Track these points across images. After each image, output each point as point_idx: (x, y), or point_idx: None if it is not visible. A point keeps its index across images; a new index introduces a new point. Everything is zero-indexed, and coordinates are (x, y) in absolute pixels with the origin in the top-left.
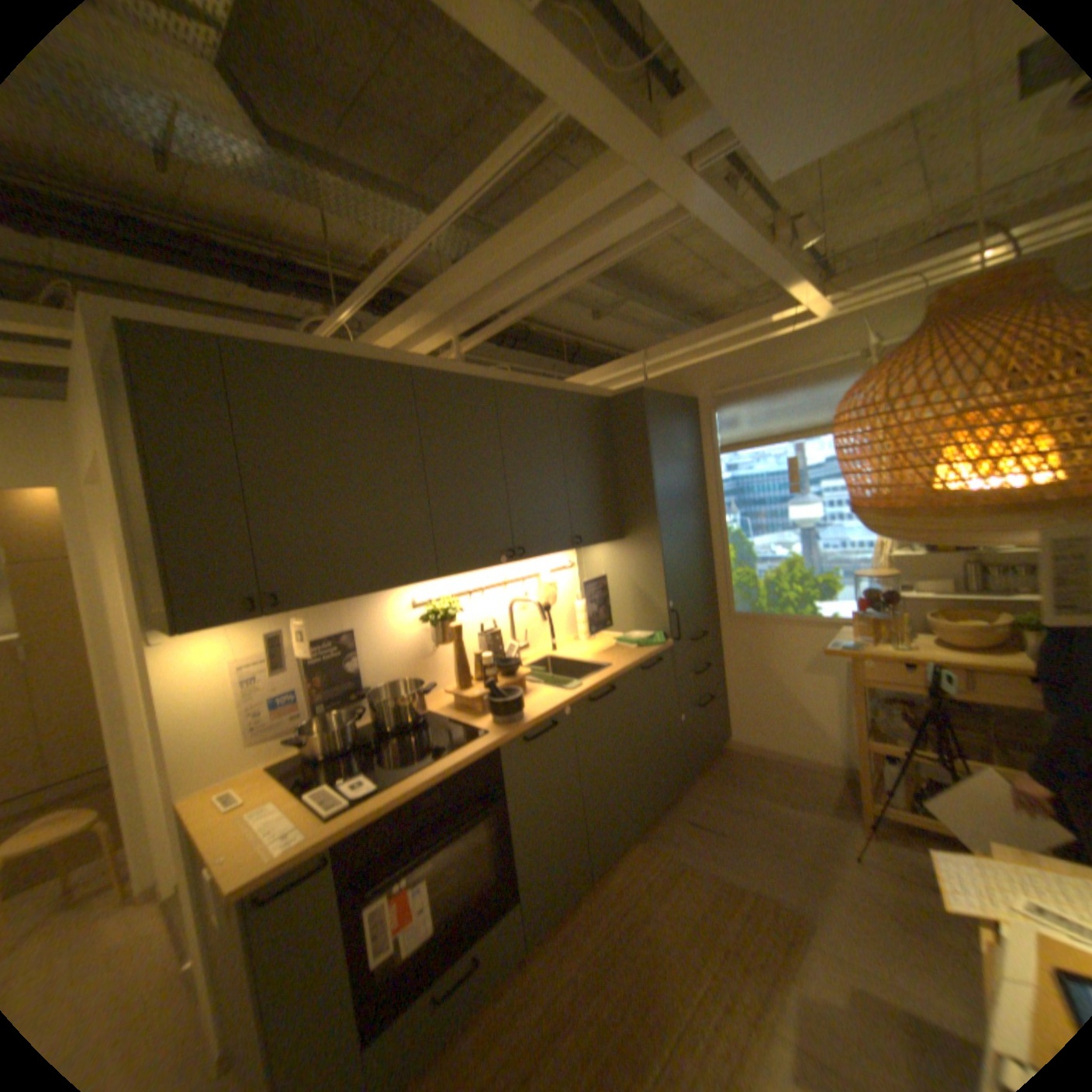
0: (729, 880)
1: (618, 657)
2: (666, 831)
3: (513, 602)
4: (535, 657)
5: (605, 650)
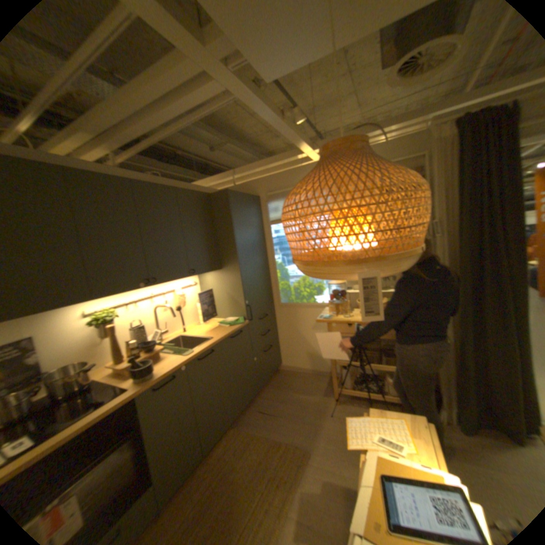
0: (274, 438)
1: (217, 333)
2: (246, 418)
3: (156, 307)
4: (172, 337)
5: (212, 329)
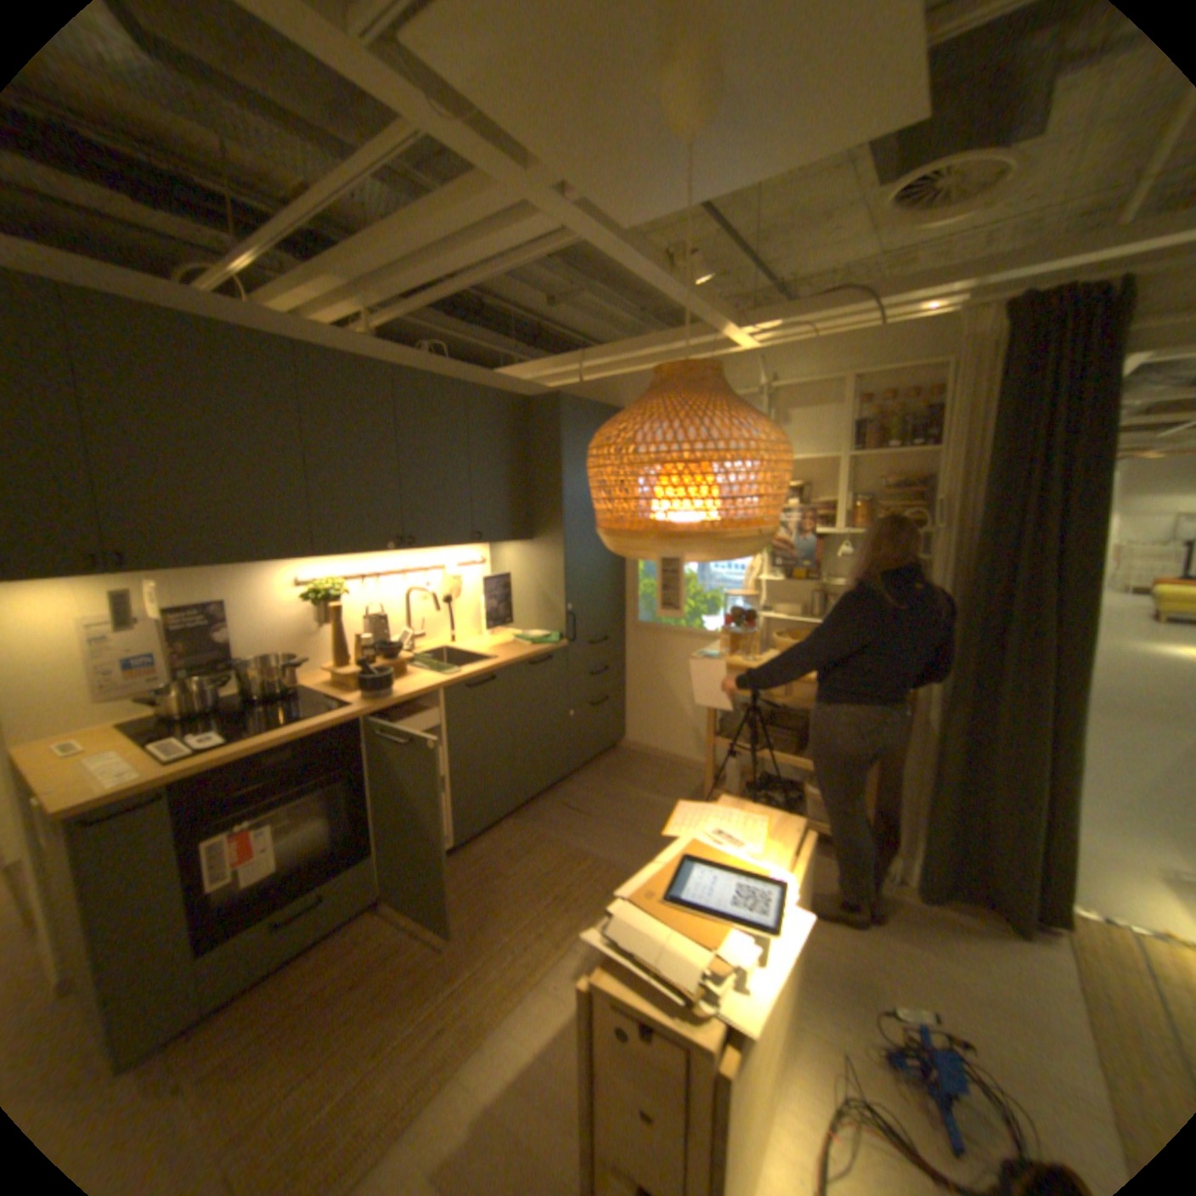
0: (580, 848)
1: (509, 652)
2: (541, 811)
3: (411, 591)
4: (432, 647)
5: (502, 645)
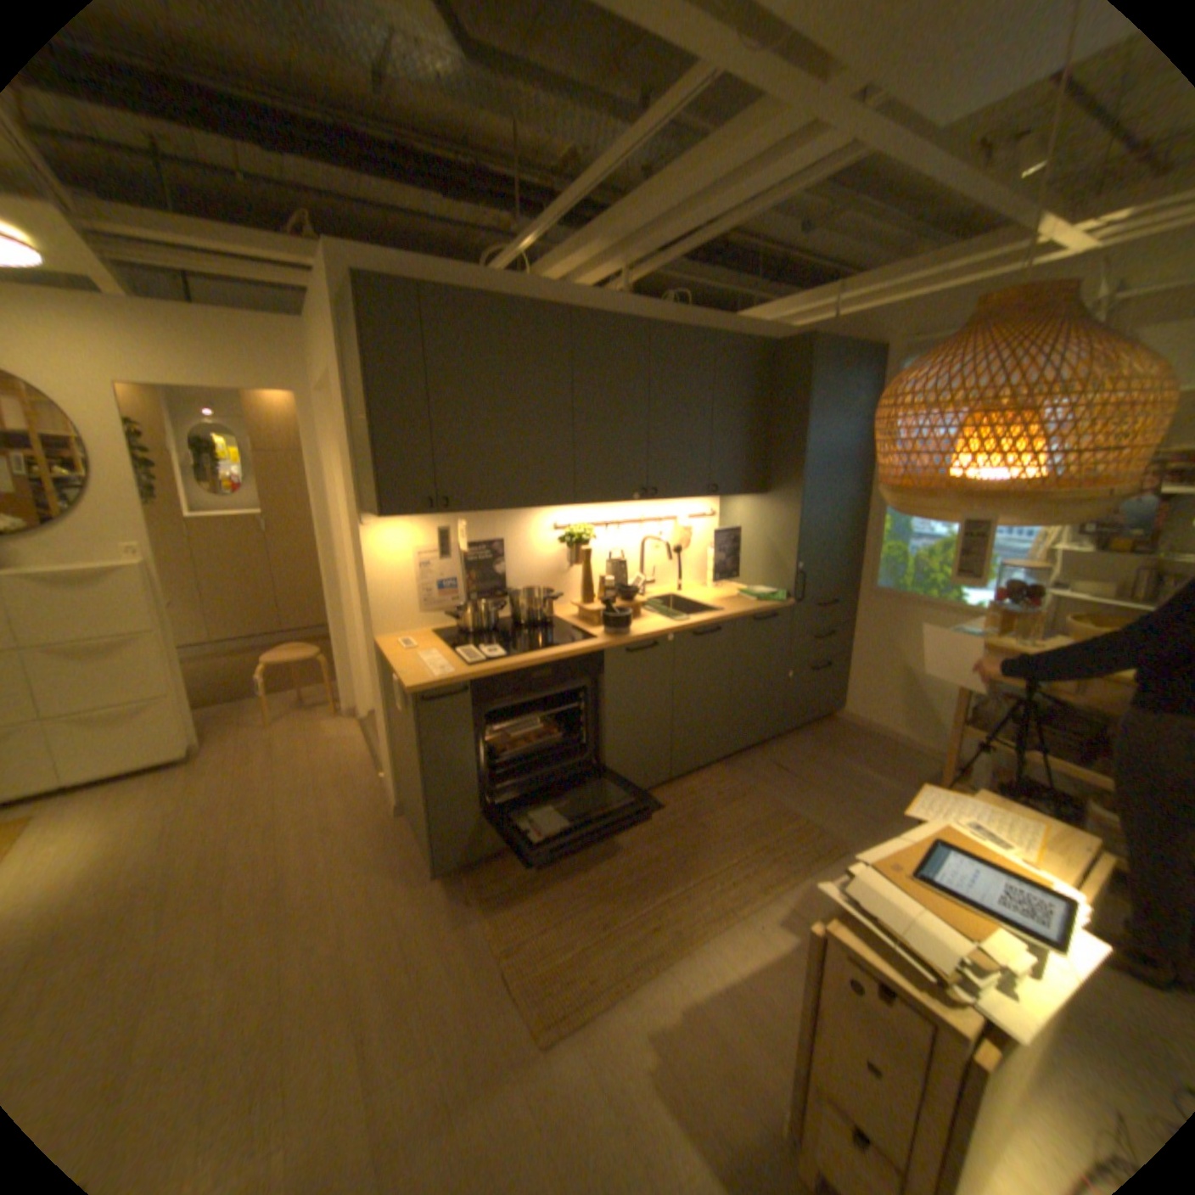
0: (790, 807)
1: (733, 605)
2: (750, 763)
3: (645, 539)
4: (658, 594)
5: (725, 598)
